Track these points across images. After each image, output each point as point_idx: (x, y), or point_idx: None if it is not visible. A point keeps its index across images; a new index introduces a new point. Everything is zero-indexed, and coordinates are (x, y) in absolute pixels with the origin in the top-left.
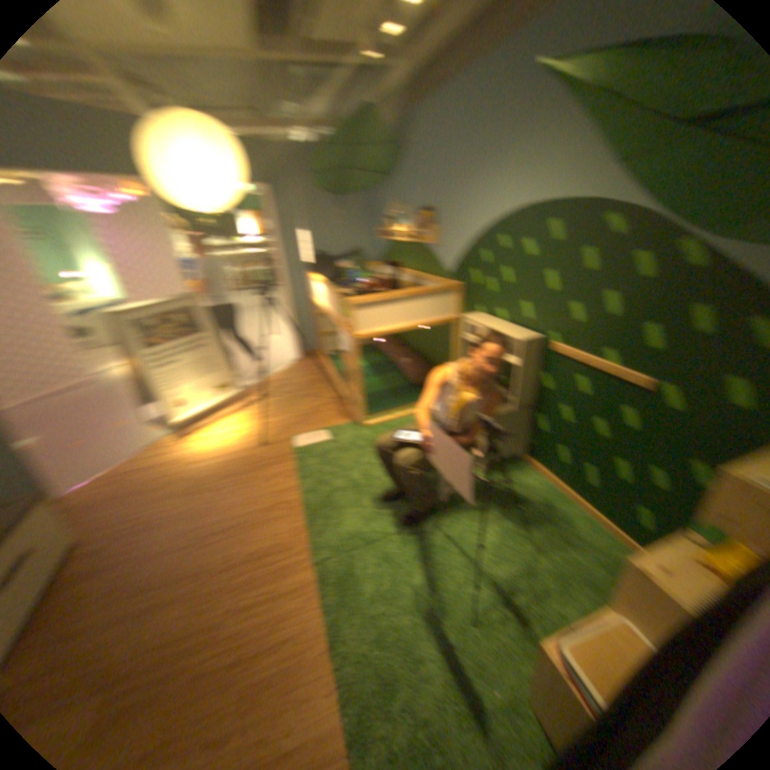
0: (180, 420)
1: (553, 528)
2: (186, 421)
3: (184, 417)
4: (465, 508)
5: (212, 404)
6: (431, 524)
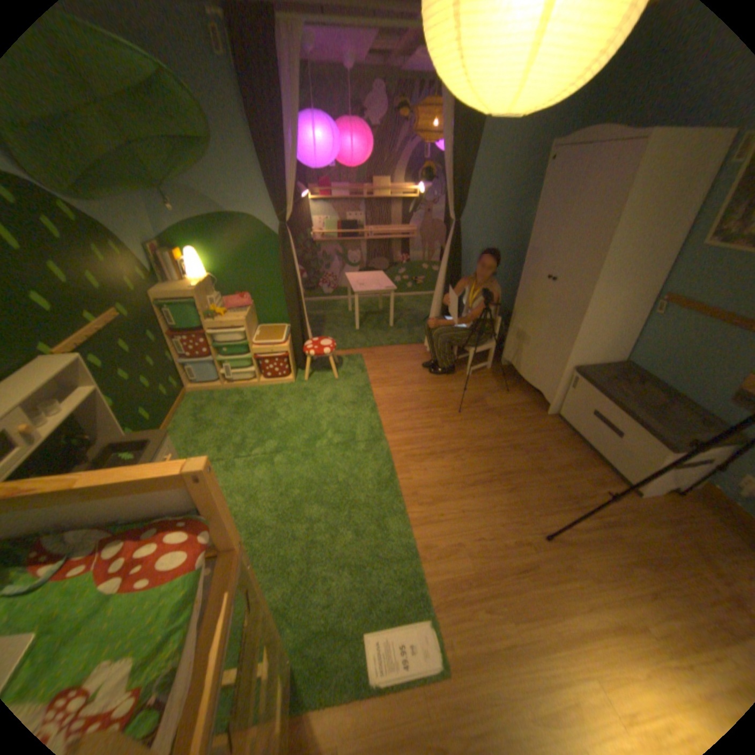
0: None
1: (196, 434)
2: None
3: None
4: (242, 461)
5: None
6: (280, 453)
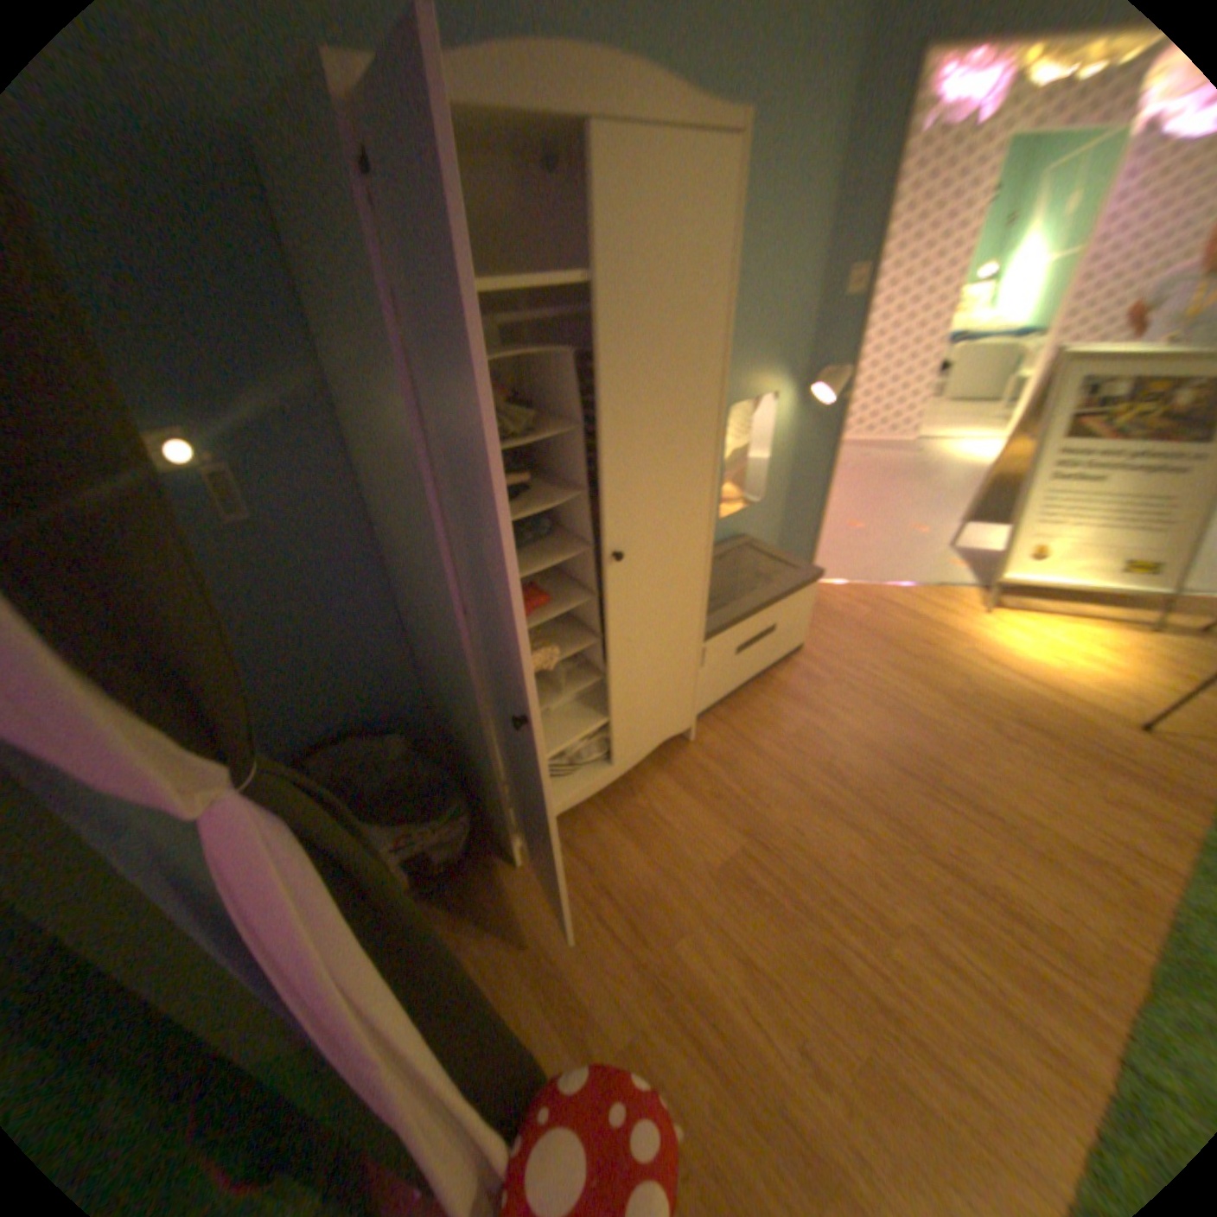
0: (1015, 577)
1: None
2: (1023, 587)
3: (1024, 578)
4: None
5: (1090, 585)
6: None
